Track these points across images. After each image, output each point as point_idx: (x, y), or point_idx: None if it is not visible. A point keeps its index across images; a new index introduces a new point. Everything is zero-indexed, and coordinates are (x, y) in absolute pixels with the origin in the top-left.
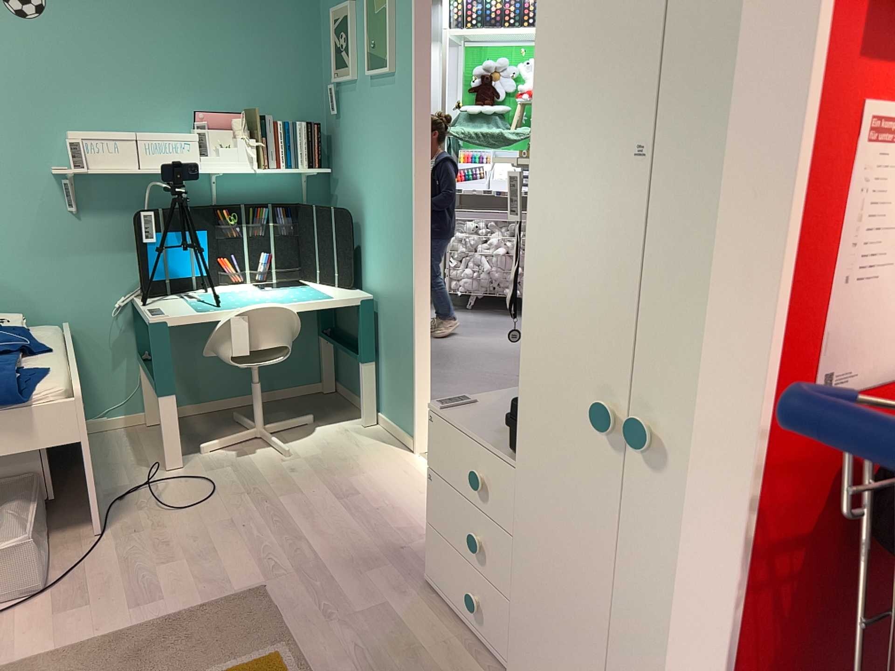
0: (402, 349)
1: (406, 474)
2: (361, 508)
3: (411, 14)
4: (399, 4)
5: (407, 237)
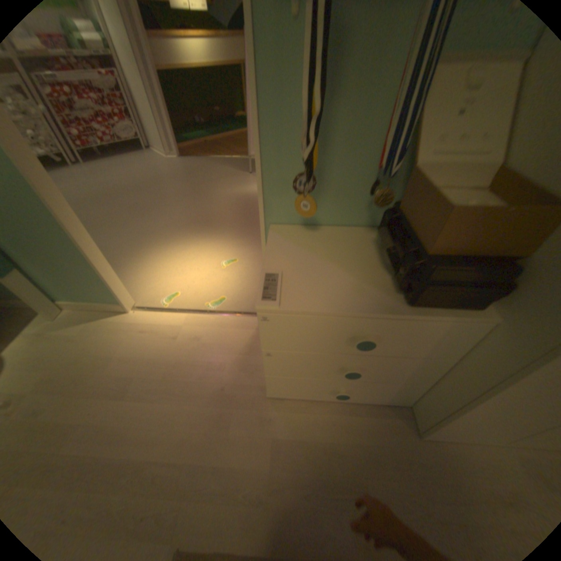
0: (50, 243)
1: (144, 332)
2: (151, 388)
3: None
4: None
5: None
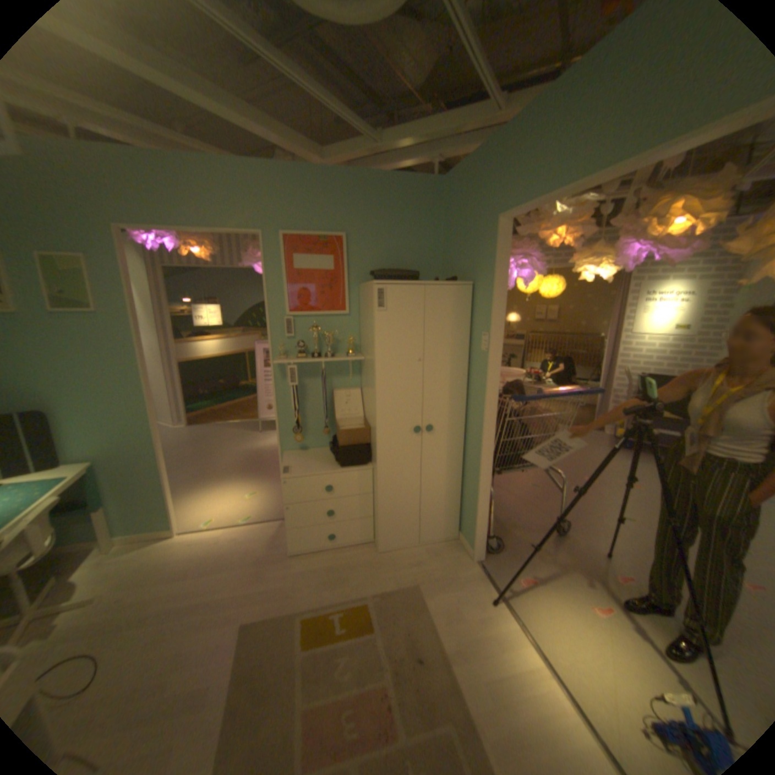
0: (141, 484)
1: (190, 546)
2: (205, 571)
3: (117, 278)
4: (95, 269)
5: (136, 414)
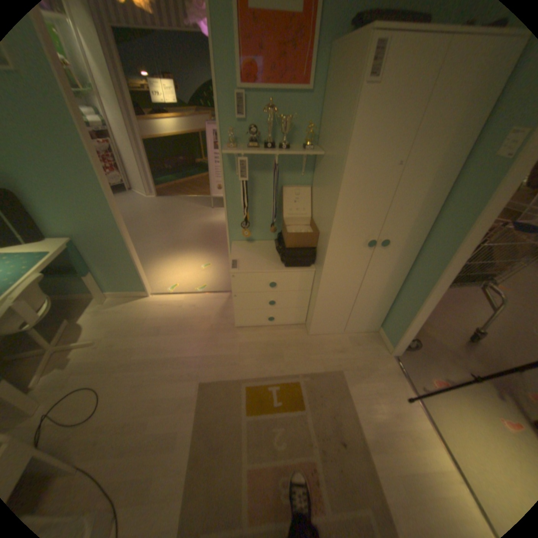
0: (116, 257)
1: (161, 306)
2: (172, 330)
3: None
4: None
5: (97, 197)
